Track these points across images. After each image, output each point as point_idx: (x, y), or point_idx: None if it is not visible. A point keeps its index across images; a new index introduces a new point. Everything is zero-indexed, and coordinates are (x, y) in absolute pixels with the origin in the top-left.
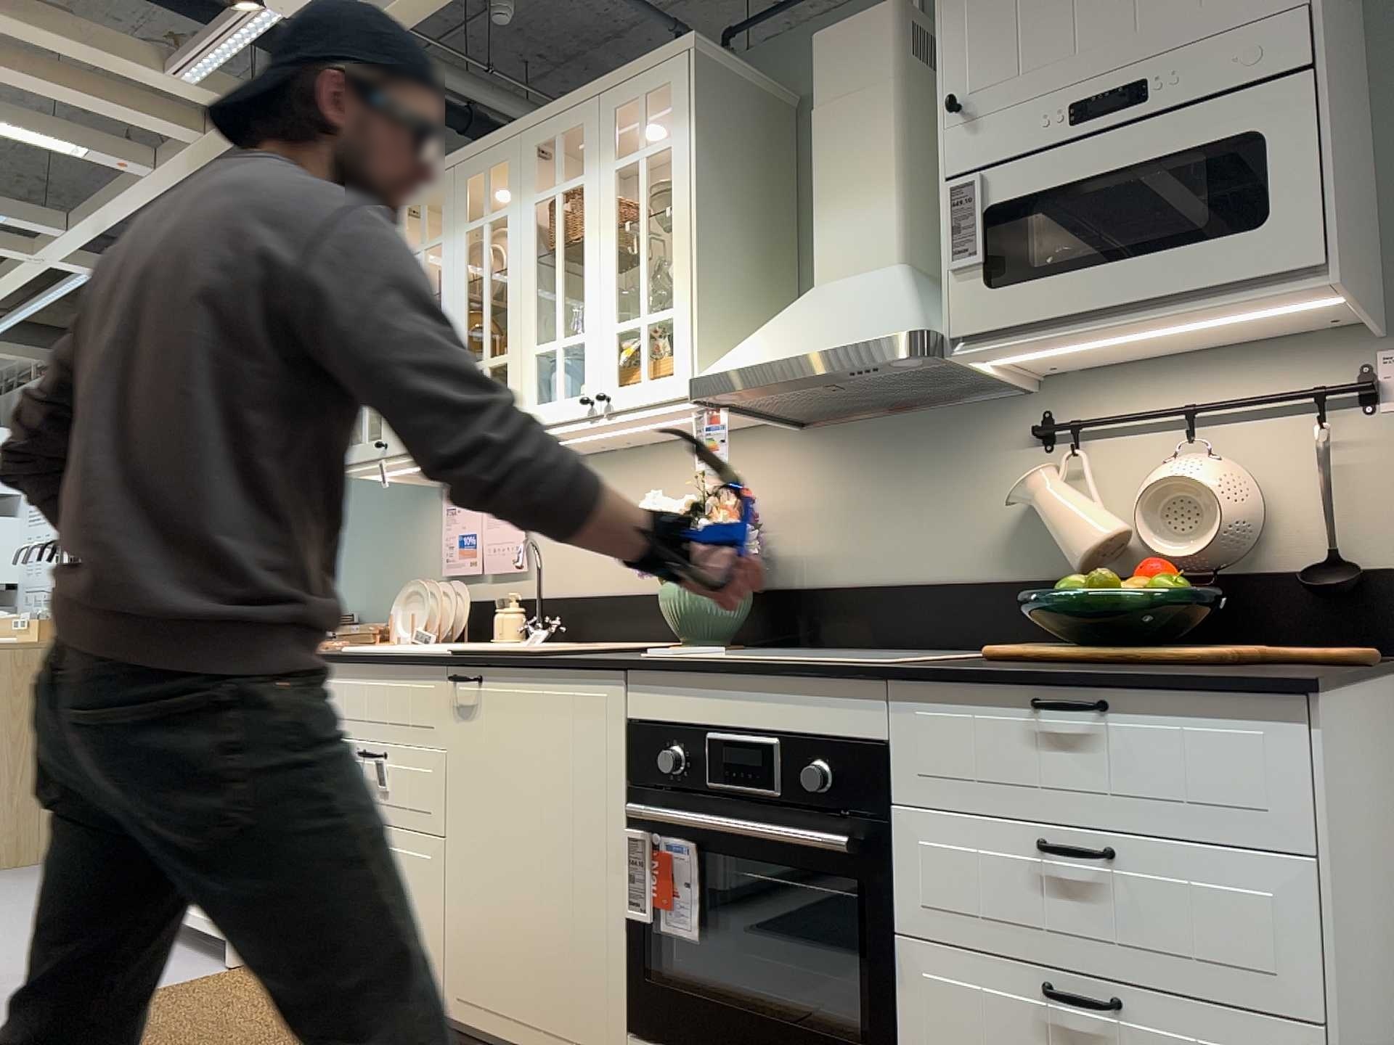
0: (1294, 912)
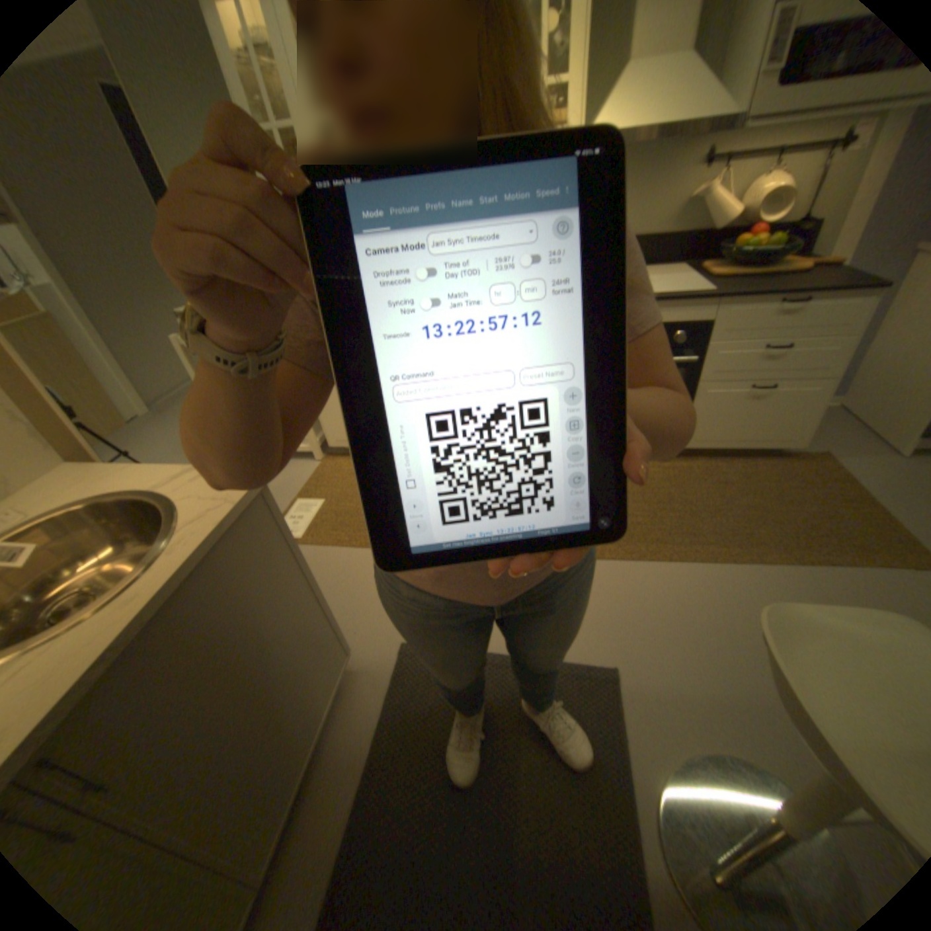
0: (844, 353)
